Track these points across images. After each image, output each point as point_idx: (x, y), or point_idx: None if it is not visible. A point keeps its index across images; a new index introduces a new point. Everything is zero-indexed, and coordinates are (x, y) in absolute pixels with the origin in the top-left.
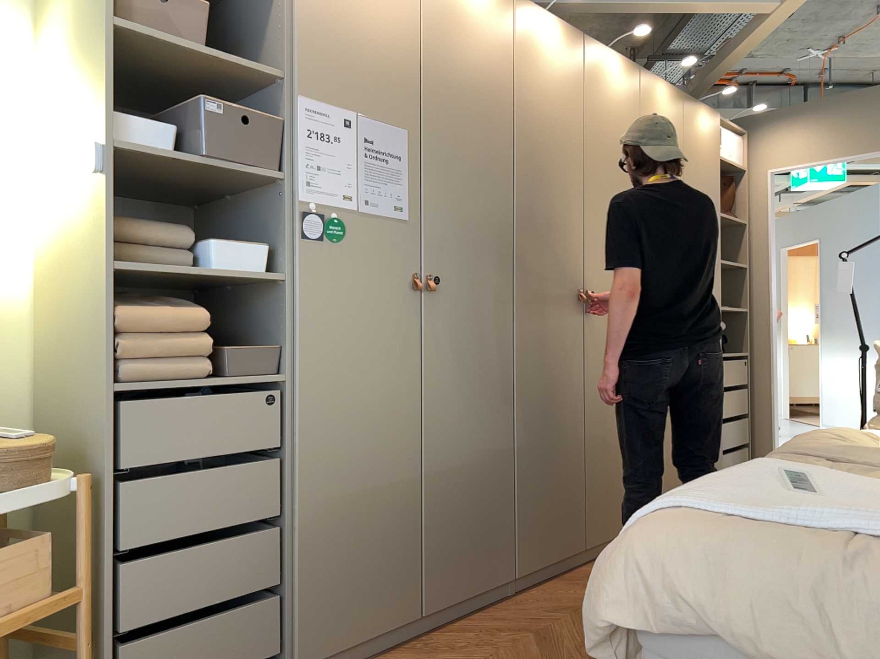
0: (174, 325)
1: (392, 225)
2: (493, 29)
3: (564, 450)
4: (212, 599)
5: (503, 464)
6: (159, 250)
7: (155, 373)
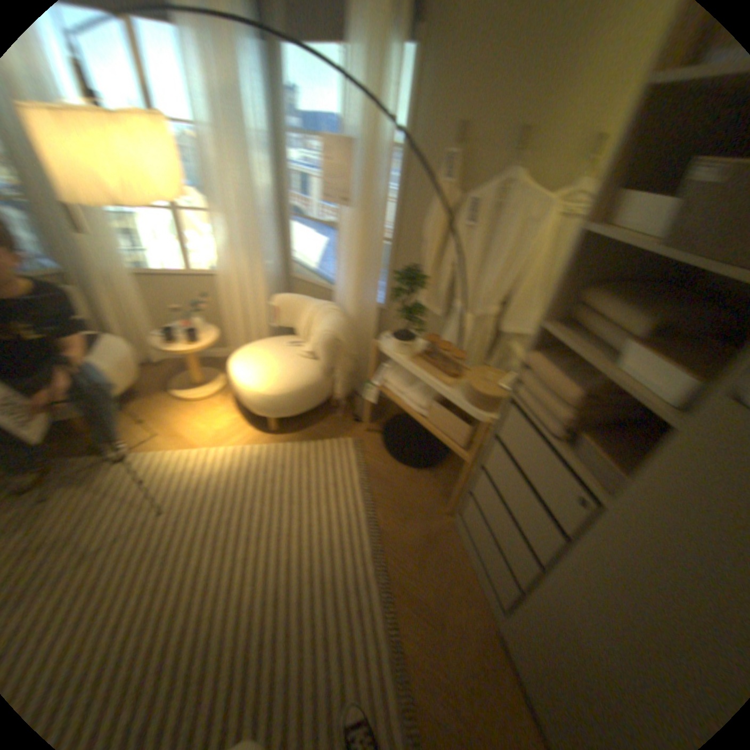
0: (550, 385)
1: None
2: None
3: None
4: (497, 537)
5: None
6: (615, 329)
7: (530, 405)
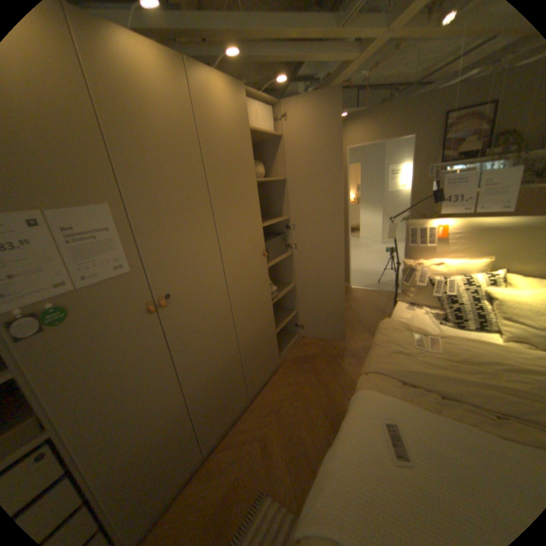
0: None
1: (117, 281)
2: (170, 94)
3: (263, 332)
4: None
5: (233, 360)
6: None
7: None
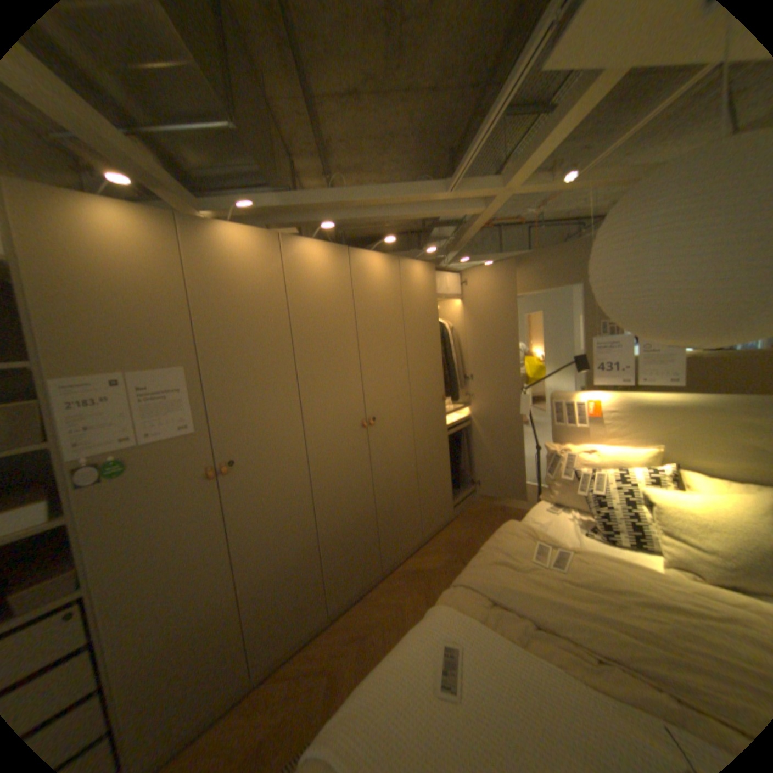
0: None
1: (179, 442)
2: (260, 267)
3: (358, 525)
4: None
5: (308, 556)
6: None
7: None
